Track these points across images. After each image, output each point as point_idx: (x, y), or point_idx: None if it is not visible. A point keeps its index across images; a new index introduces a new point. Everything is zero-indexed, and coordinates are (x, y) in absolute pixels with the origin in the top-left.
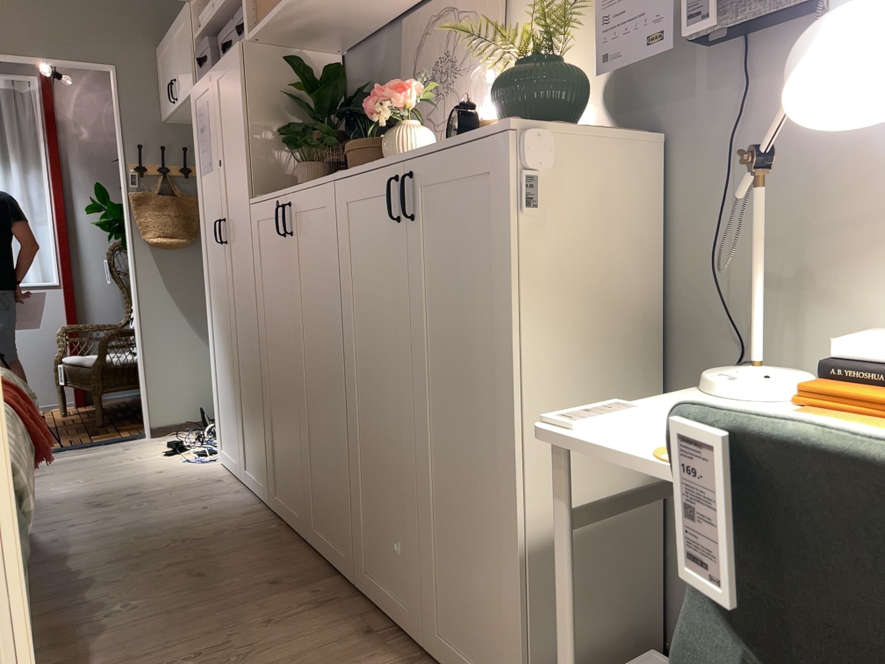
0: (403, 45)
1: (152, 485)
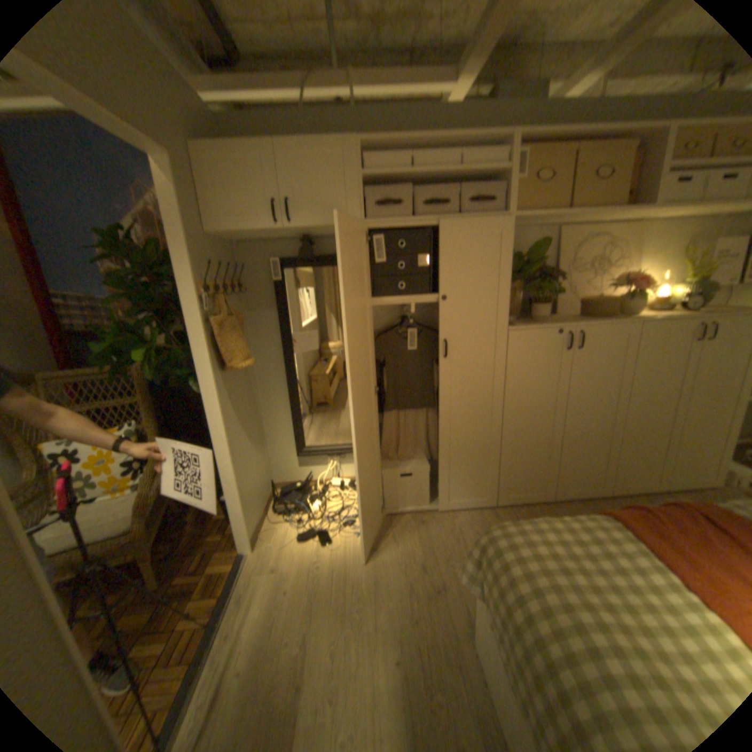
0: (563, 241)
1: (407, 557)
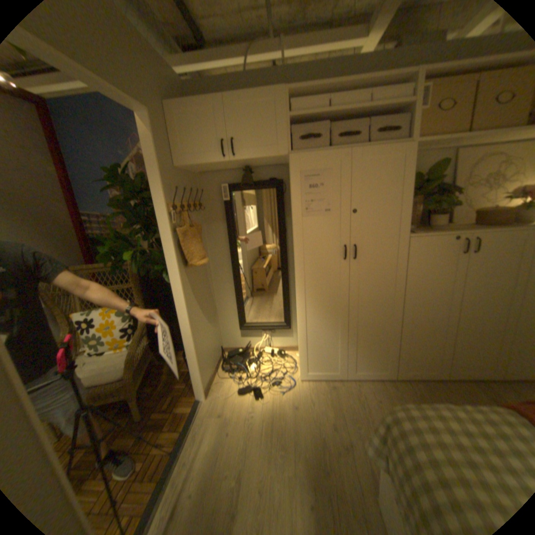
0: (460, 161)
1: (321, 417)
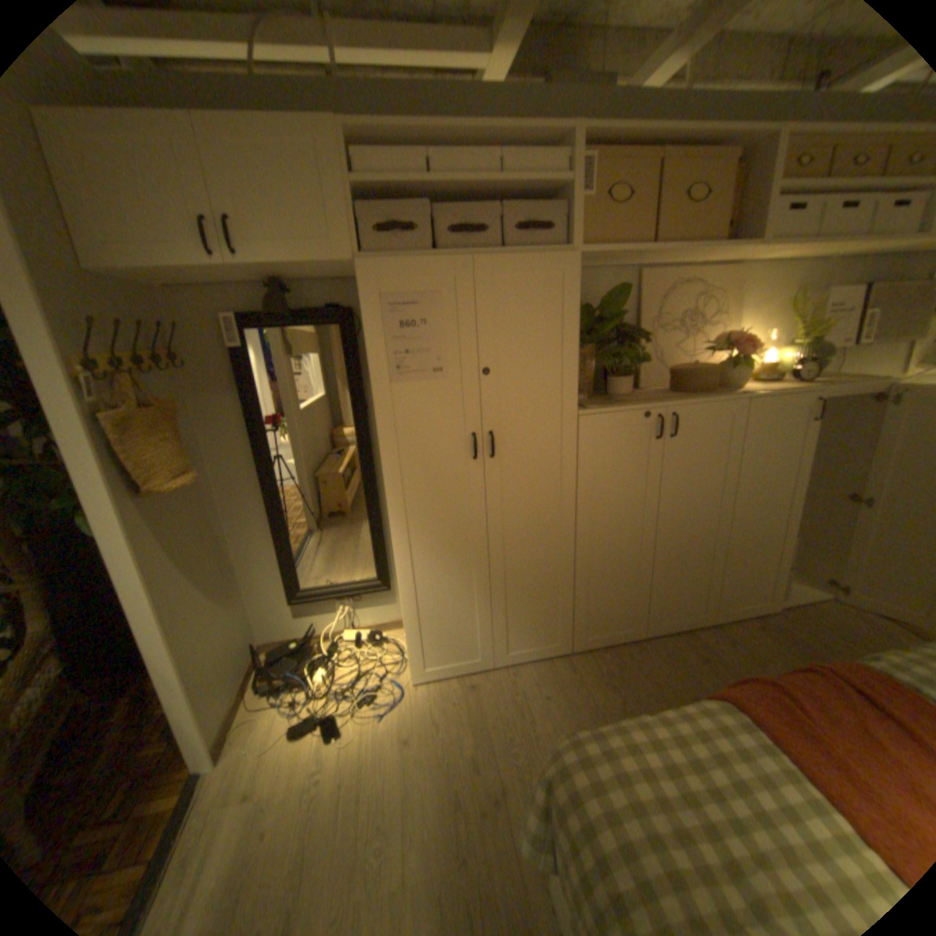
0: (645, 289)
1: (450, 748)
